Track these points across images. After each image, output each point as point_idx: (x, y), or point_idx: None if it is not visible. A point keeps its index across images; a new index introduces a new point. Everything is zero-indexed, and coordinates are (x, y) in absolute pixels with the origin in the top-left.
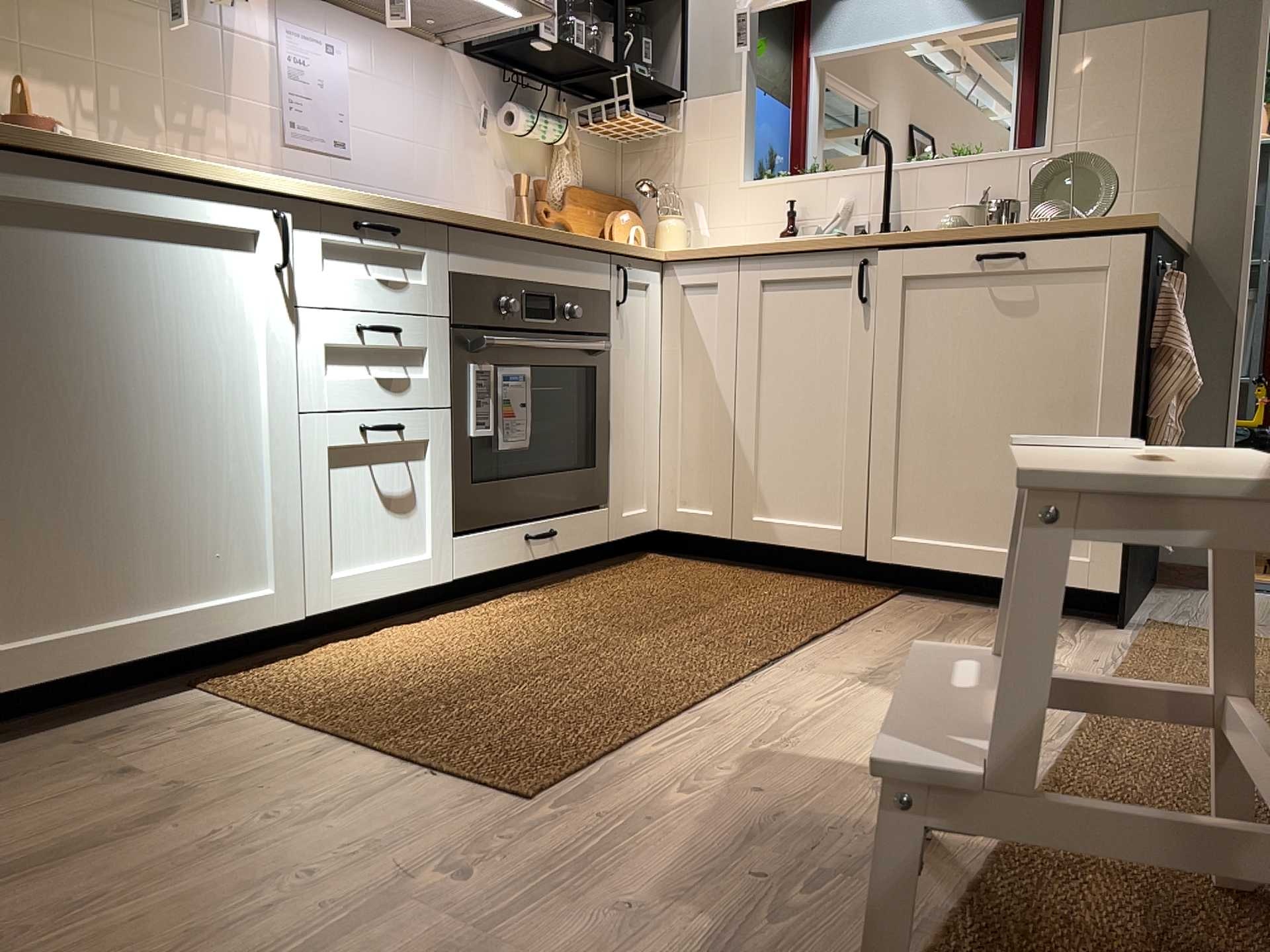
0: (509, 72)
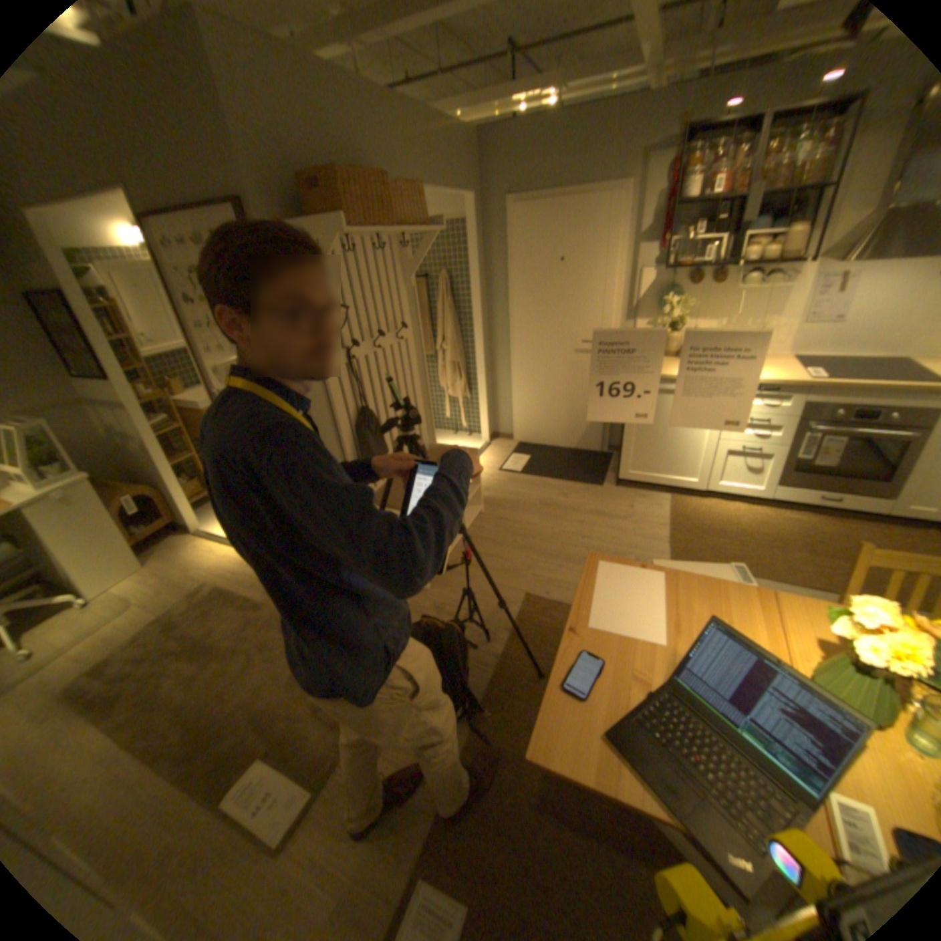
0: None
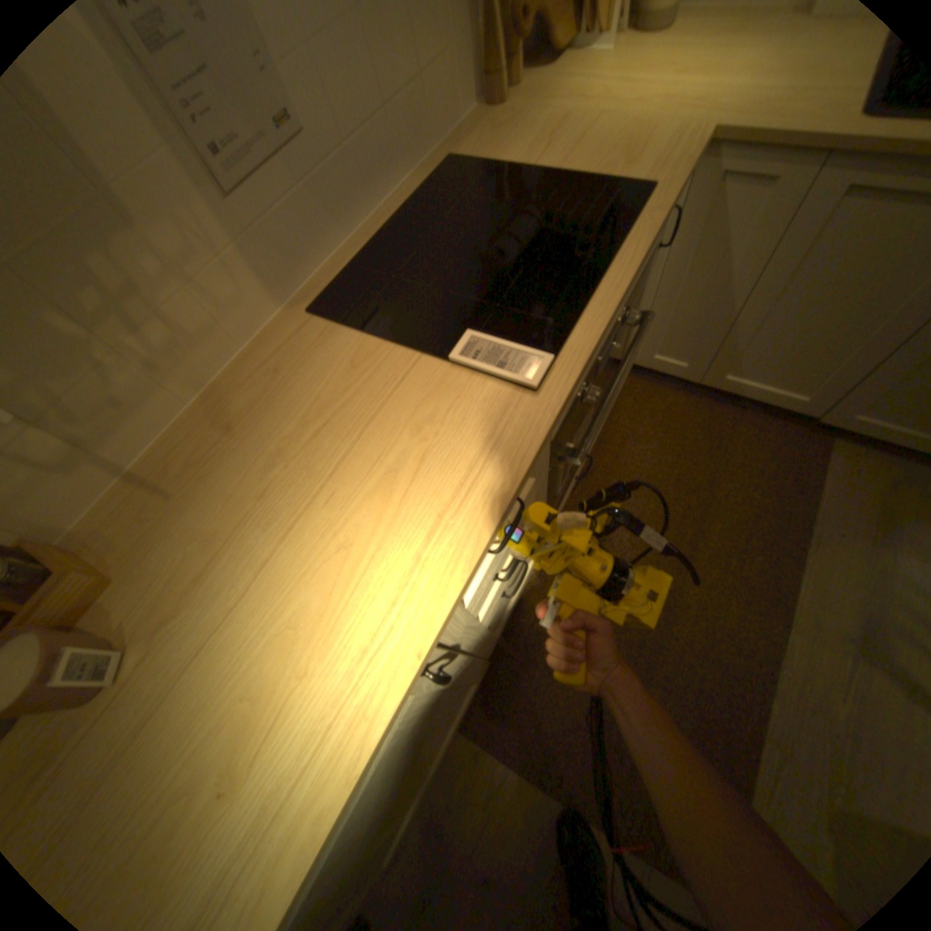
0: None
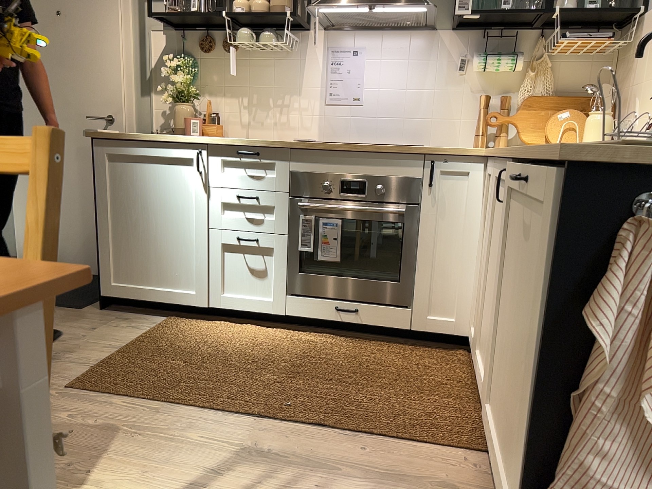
0: (488, 30)
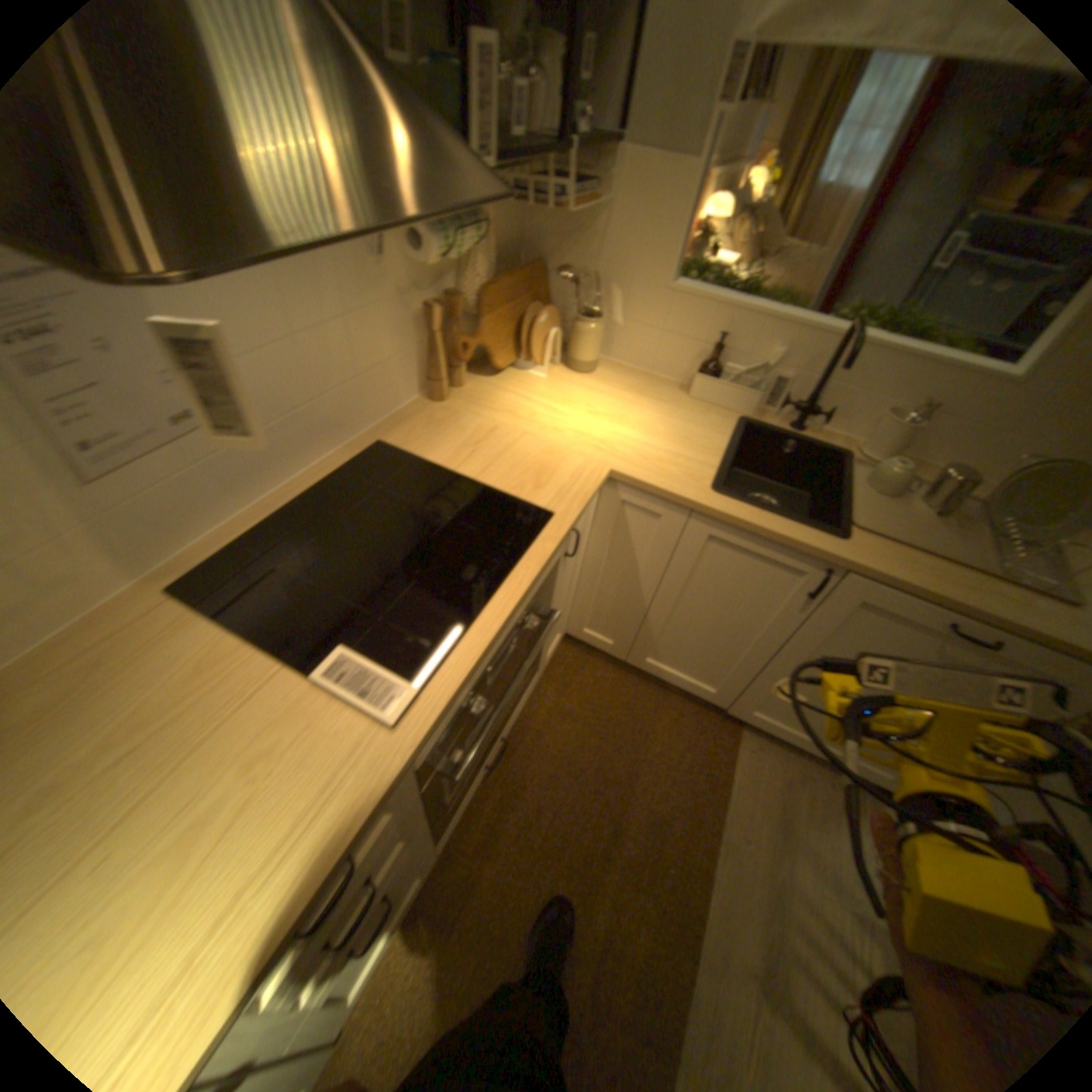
0: None
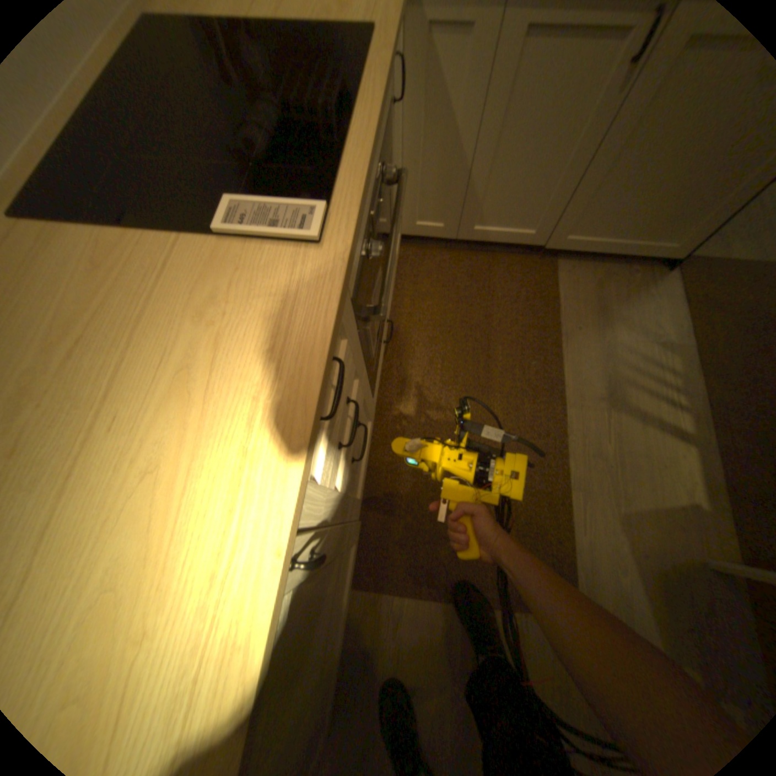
0: None
